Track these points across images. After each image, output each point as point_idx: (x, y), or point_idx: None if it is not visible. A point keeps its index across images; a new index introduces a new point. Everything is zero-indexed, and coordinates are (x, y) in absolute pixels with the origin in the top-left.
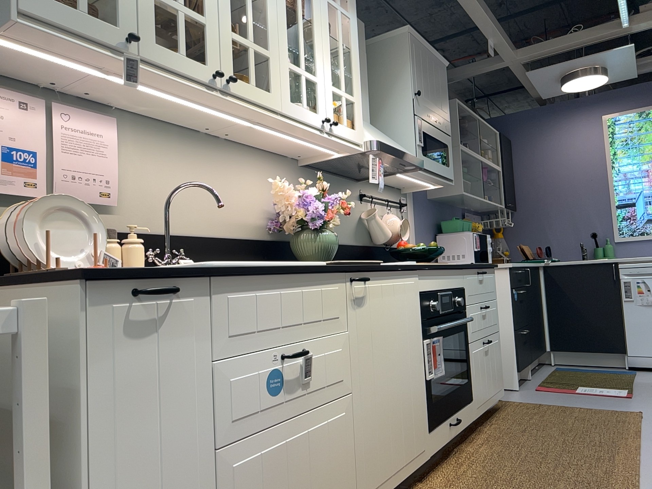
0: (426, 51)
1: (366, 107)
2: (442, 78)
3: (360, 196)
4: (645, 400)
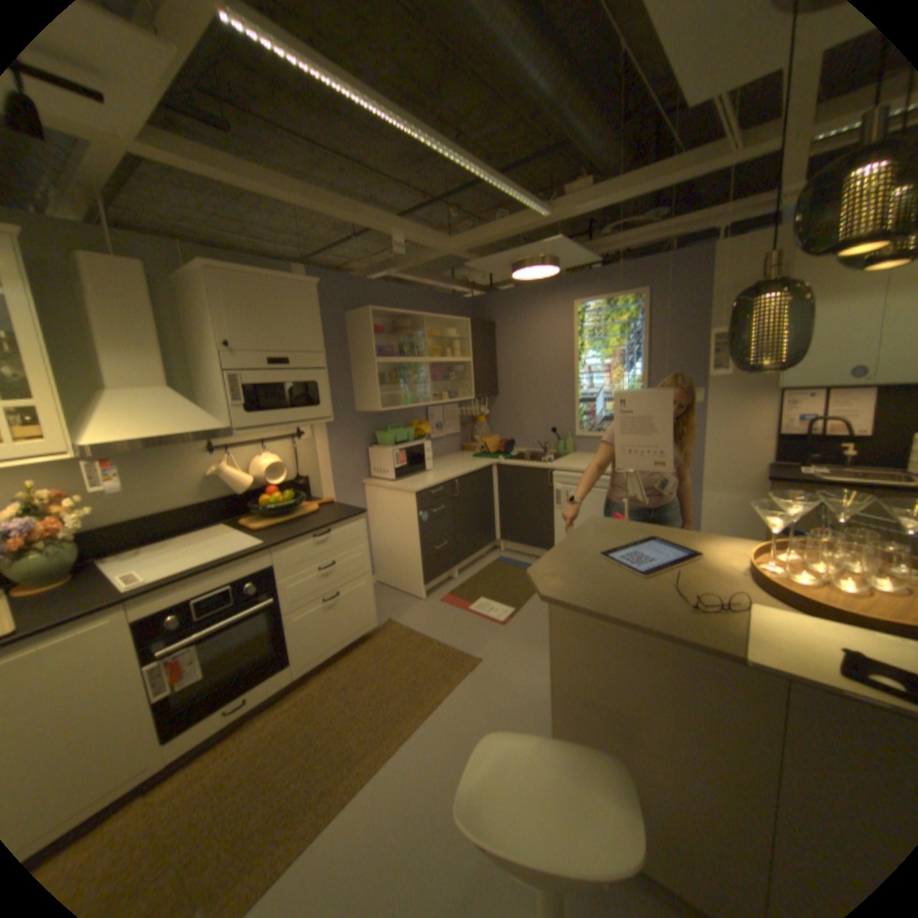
0: (255, 278)
1: (150, 370)
2: (300, 303)
3: (206, 449)
4: (511, 633)
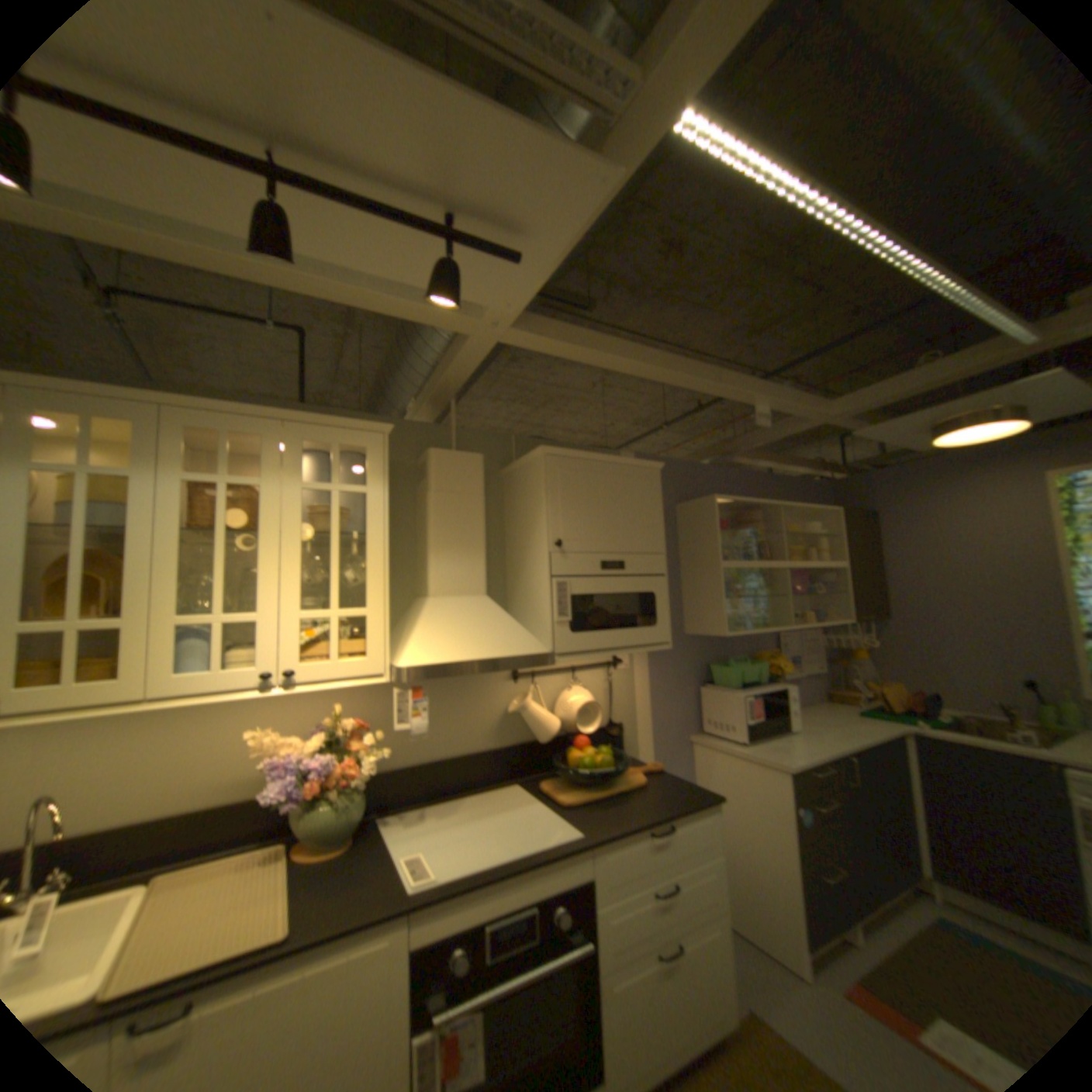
0: (595, 466)
1: (474, 575)
2: (642, 493)
3: (511, 677)
4: None
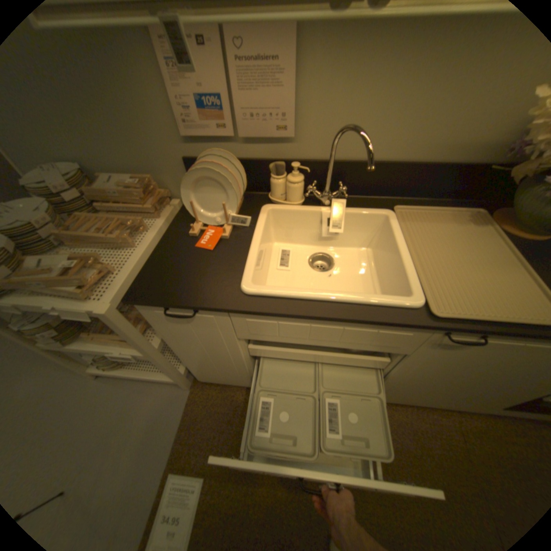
0: None
1: None
2: None
3: None
4: None
